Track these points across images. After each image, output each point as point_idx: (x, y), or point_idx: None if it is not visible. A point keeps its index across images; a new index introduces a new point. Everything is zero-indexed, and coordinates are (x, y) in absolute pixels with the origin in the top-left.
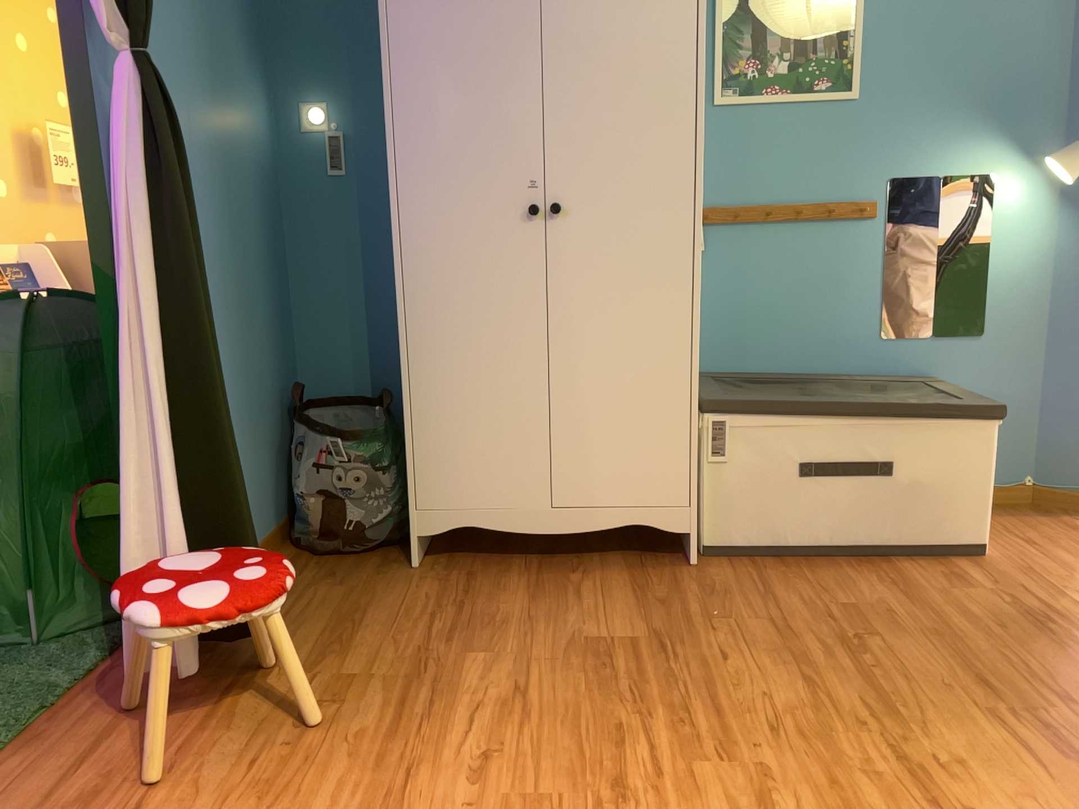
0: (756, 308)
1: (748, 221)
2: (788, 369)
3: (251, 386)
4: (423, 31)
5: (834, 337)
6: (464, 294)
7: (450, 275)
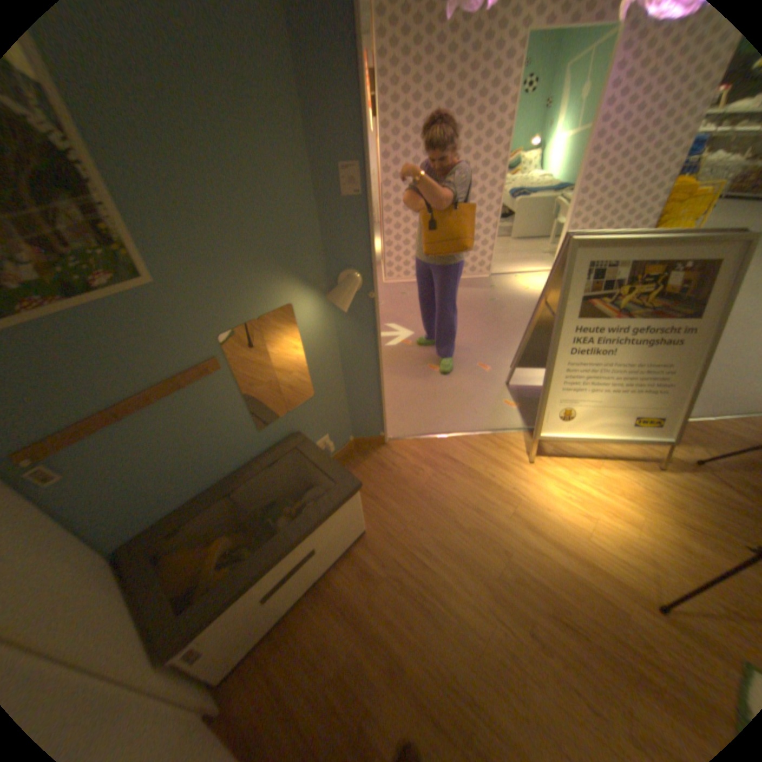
0: (154, 474)
1: (98, 429)
2: (204, 486)
3: None
4: None
5: (227, 450)
6: None
7: None
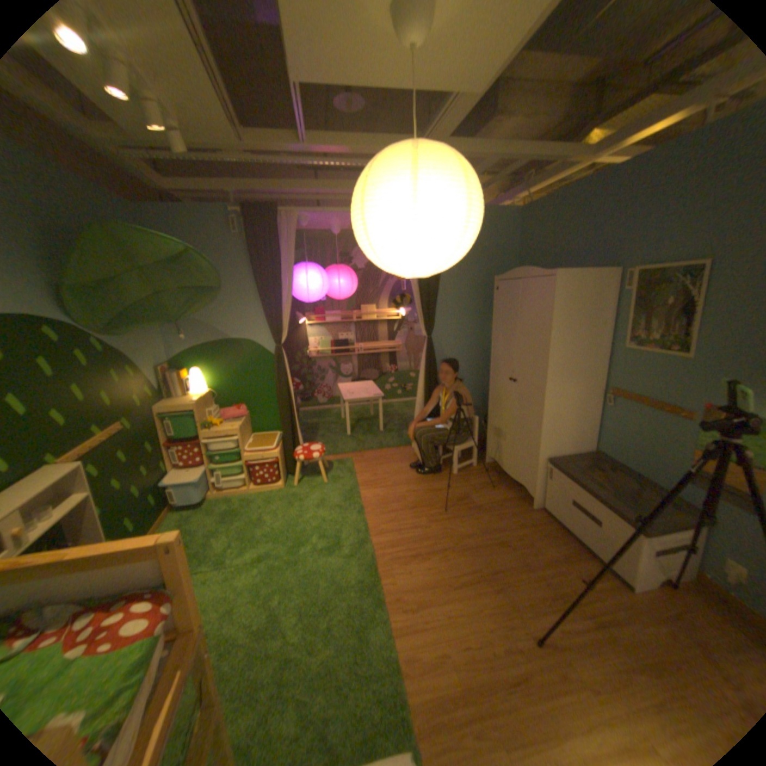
0: (631, 440)
1: (631, 401)
2: (640, 473)
3: (476, 402)
4: (498, 325)
5: (663, 470)
6: (498, 398)
7: (497, 392)
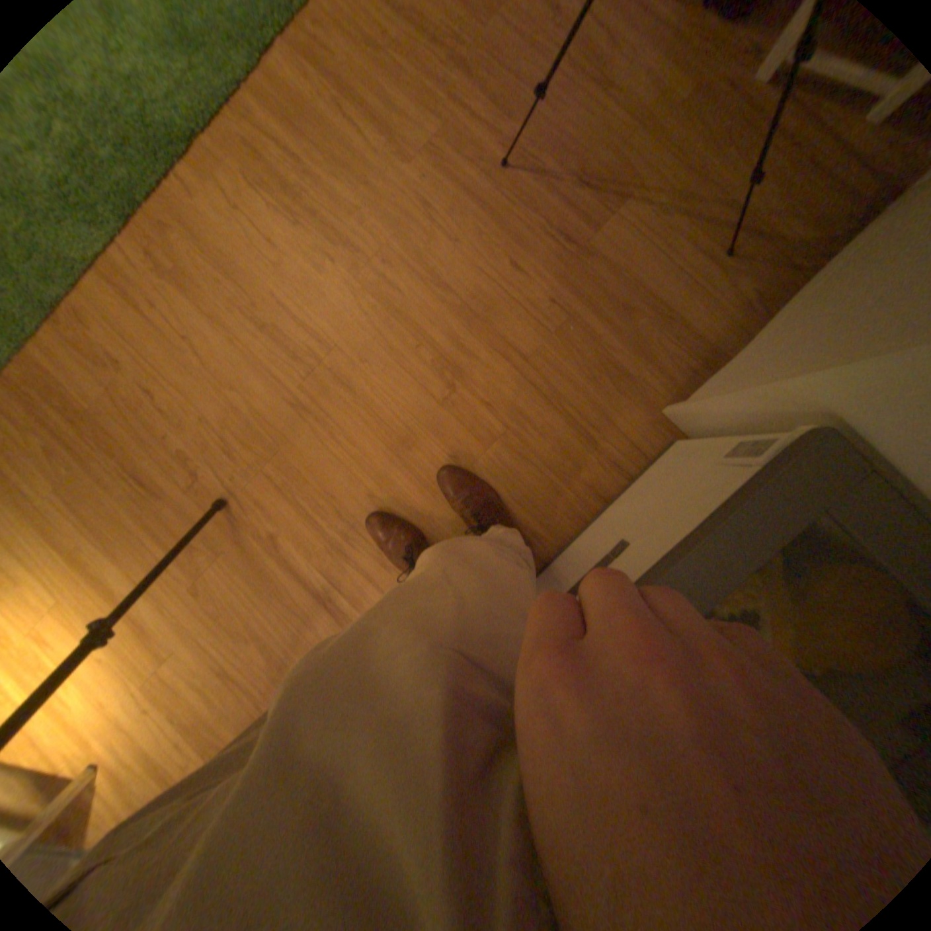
0: None
1: None
2: None
3: None
4: None
5: None
6: None
7: None
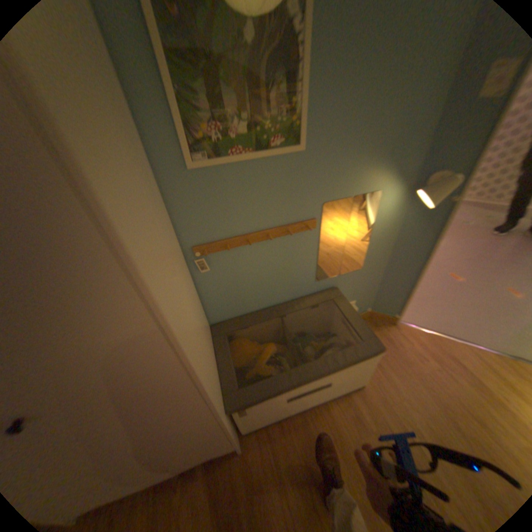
0: (249, 286)
1: (235, 247)
2: (270, 305)
3: None
4: None
5: (292, 287)
6: None
7: None
